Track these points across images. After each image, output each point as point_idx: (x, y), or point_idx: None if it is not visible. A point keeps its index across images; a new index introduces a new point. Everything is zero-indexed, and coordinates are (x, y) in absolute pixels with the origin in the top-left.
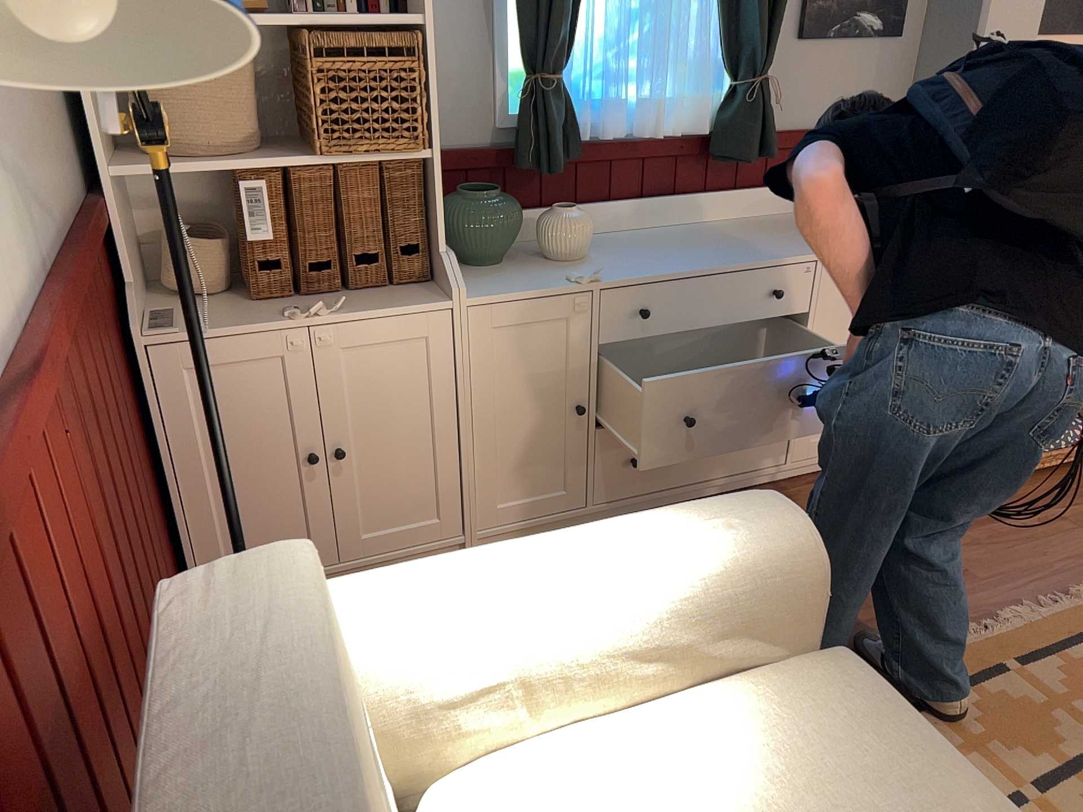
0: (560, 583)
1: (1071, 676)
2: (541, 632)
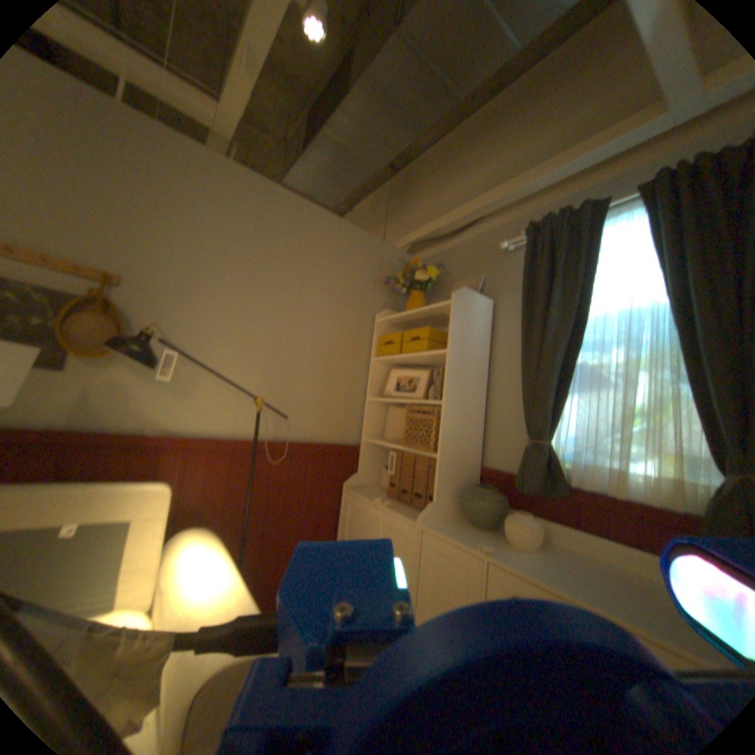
0: (197, 583)
1: None
2: (176, 591)
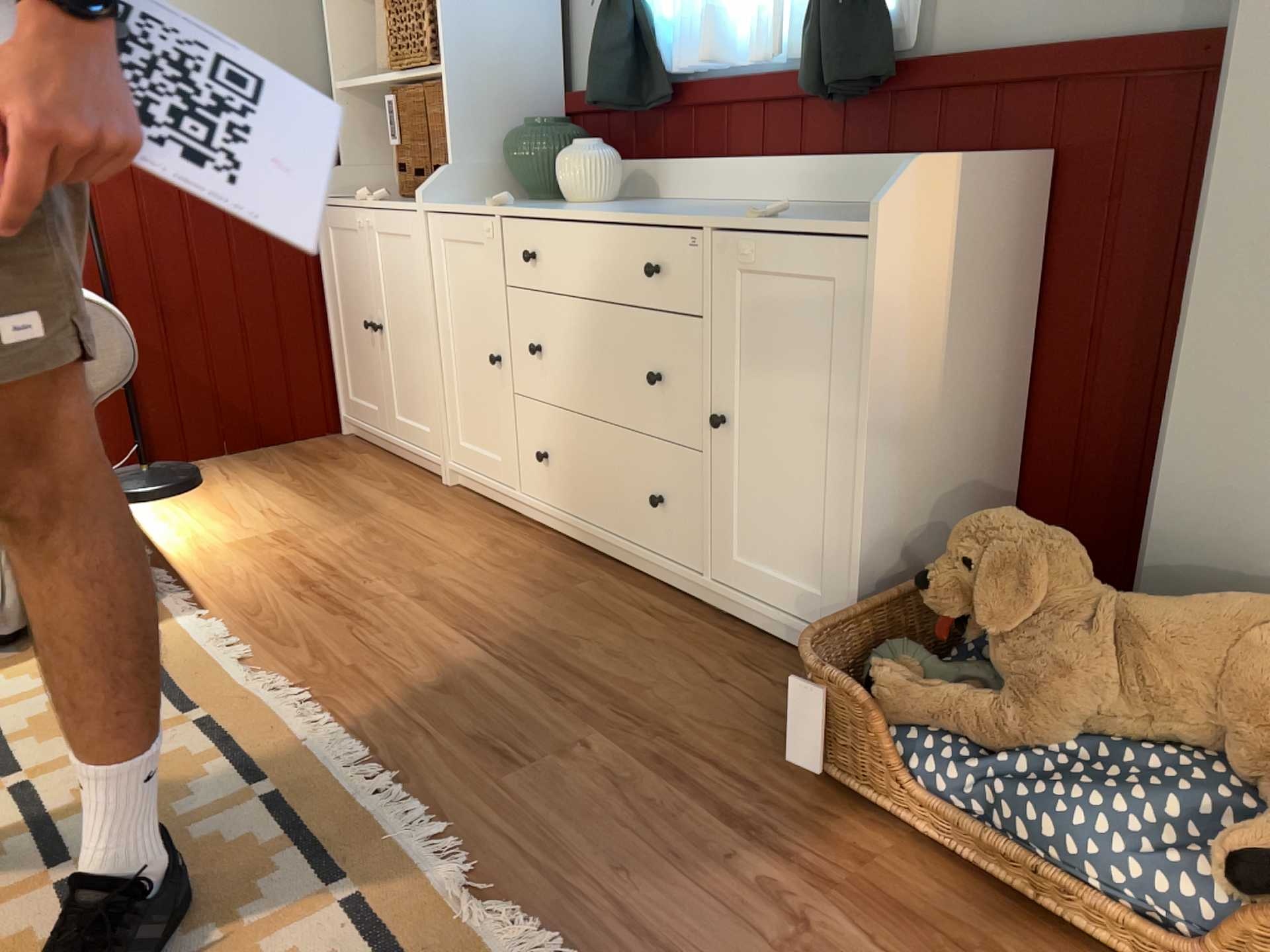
0: None
1: (238, 849)
2: None
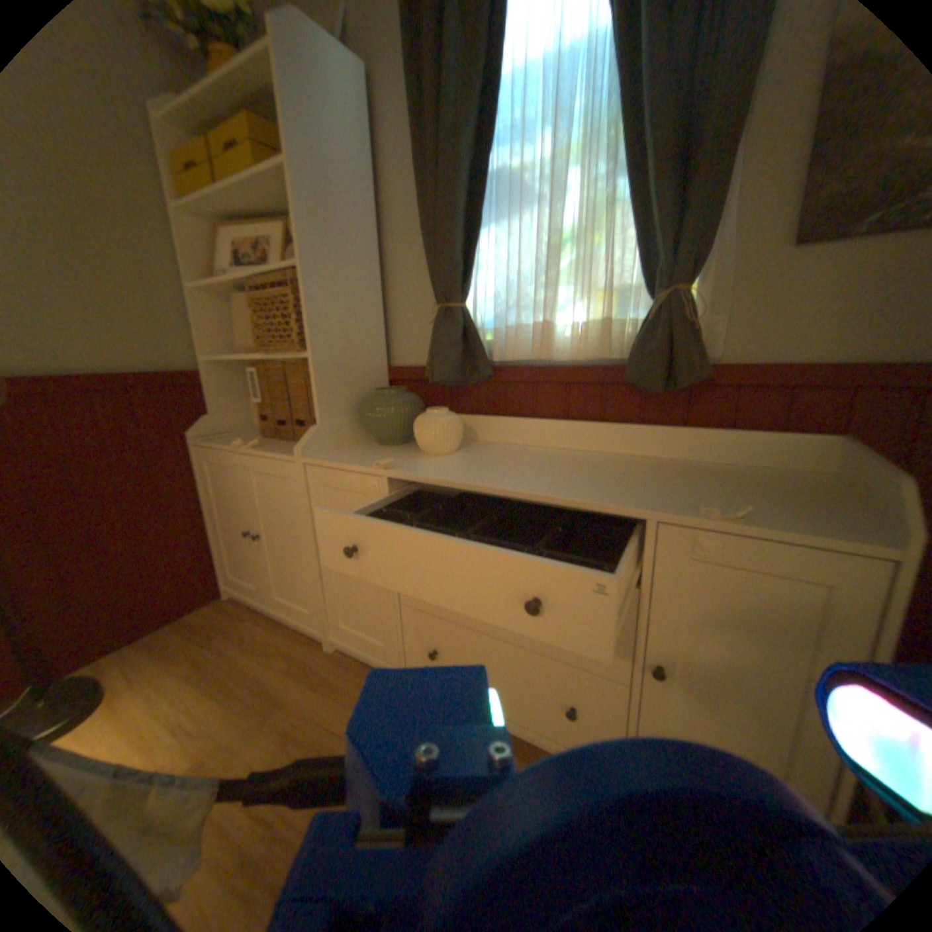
0: None
1: None
2: None
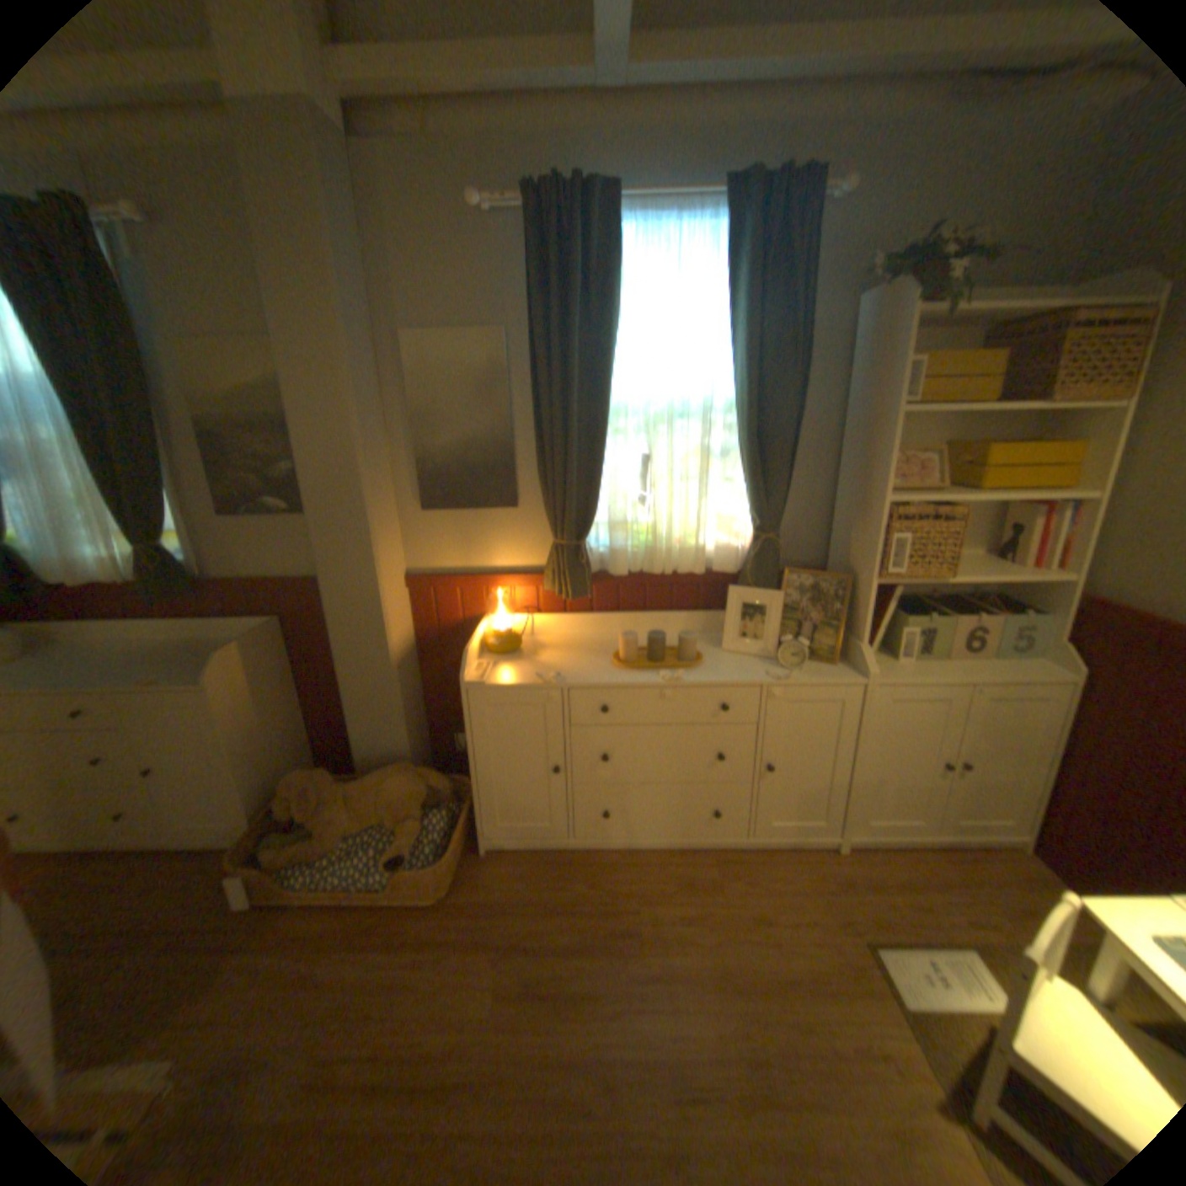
0: None
1: None
2: None
